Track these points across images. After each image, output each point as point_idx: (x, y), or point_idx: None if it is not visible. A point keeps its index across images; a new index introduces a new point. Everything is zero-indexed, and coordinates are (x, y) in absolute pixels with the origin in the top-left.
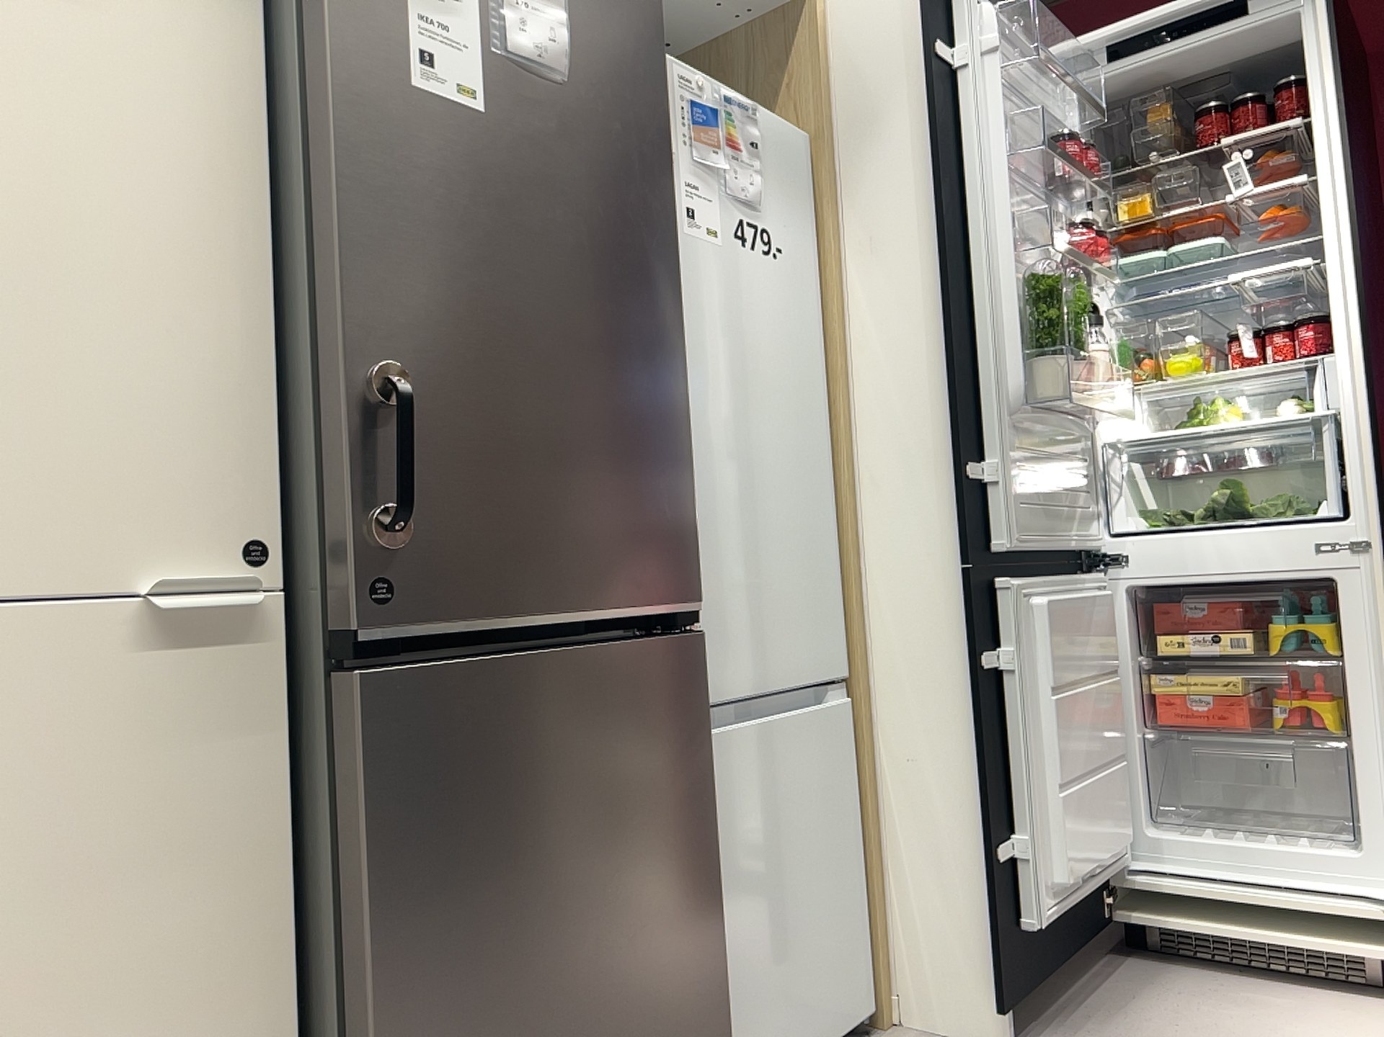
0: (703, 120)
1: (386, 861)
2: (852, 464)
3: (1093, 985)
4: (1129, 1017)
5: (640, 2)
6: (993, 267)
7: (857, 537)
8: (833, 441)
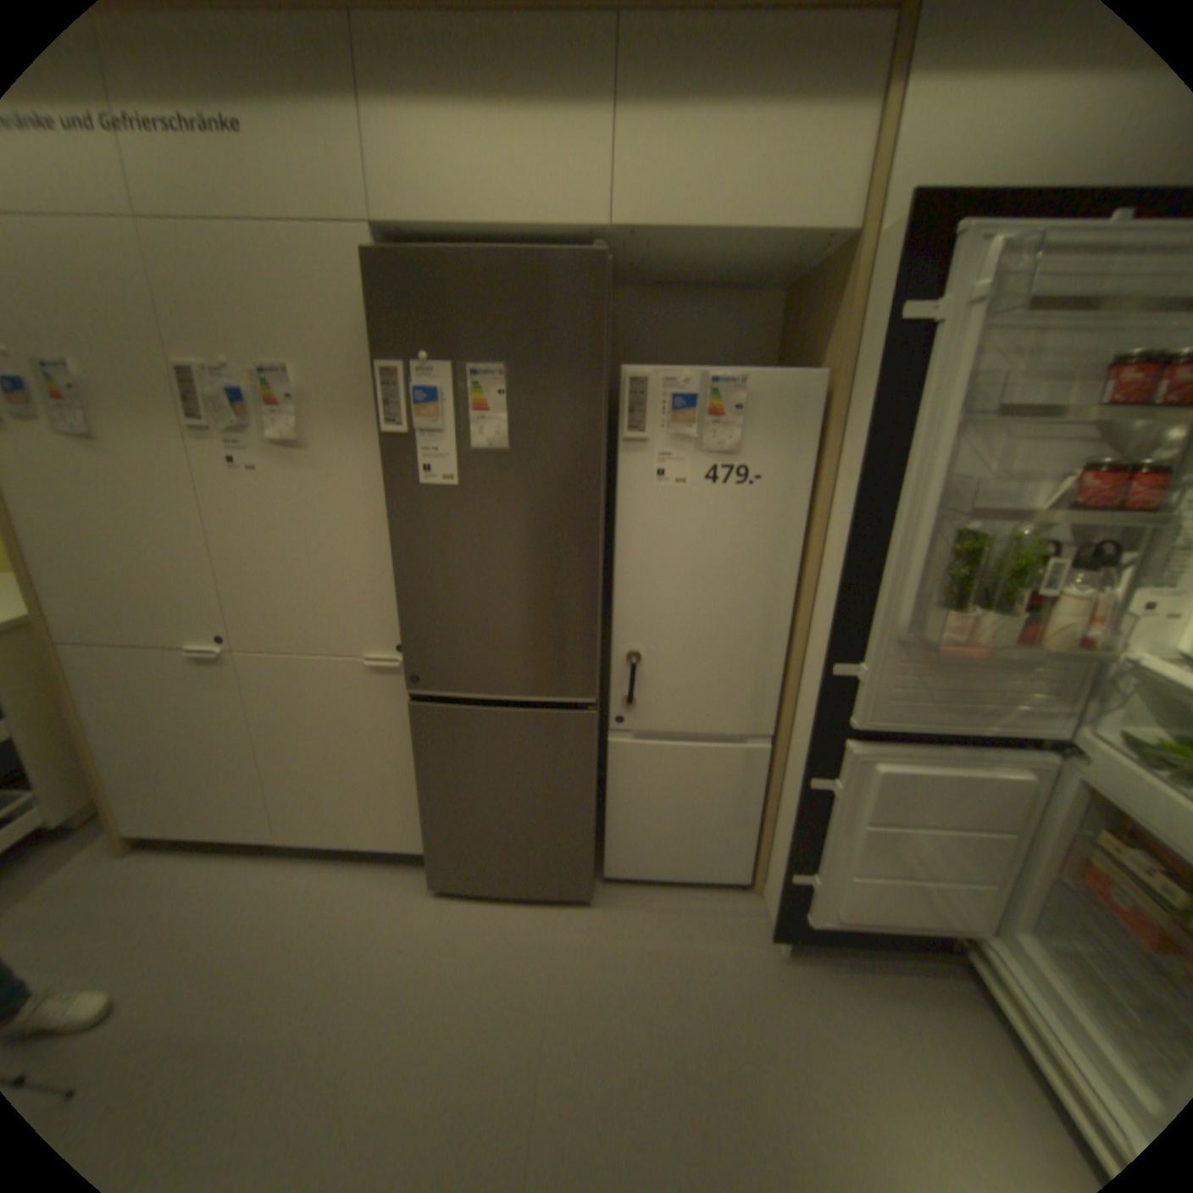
0: (681, 405)
1: (422, 757)
2: (806, 618)
3: (901, 976)
4: (880, 1010)
5: (581, 372)
6: (912, 521)
7: (798, 663)
8: (800, 598)
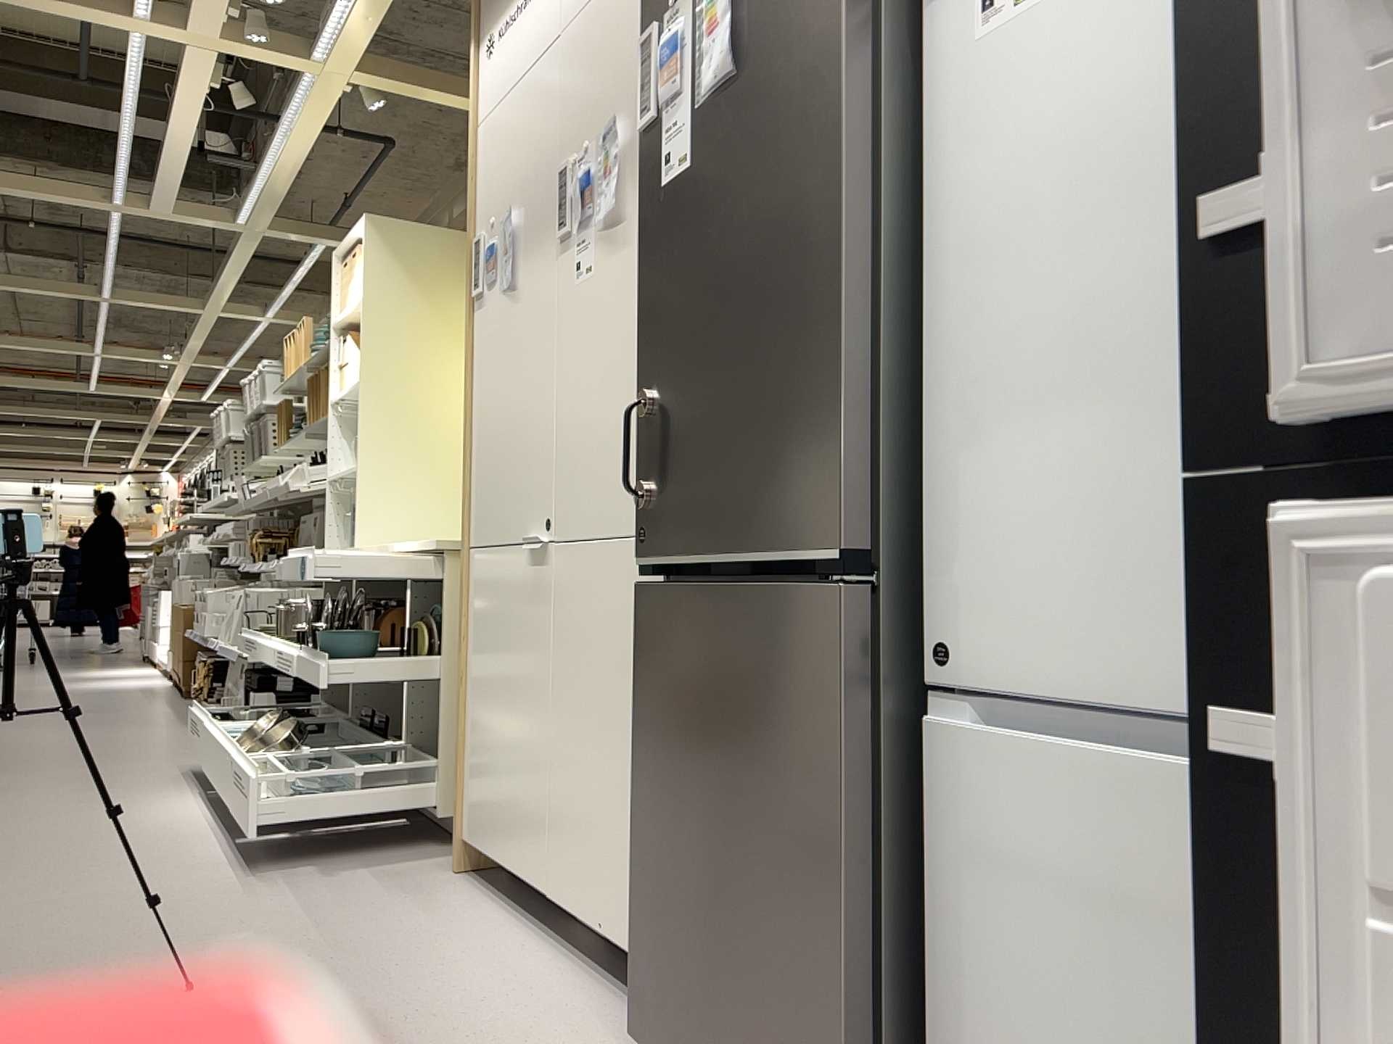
0: None
1: (641, 704)
2: None
3: None
4: None
5: None
6: None
7: None
8: None
